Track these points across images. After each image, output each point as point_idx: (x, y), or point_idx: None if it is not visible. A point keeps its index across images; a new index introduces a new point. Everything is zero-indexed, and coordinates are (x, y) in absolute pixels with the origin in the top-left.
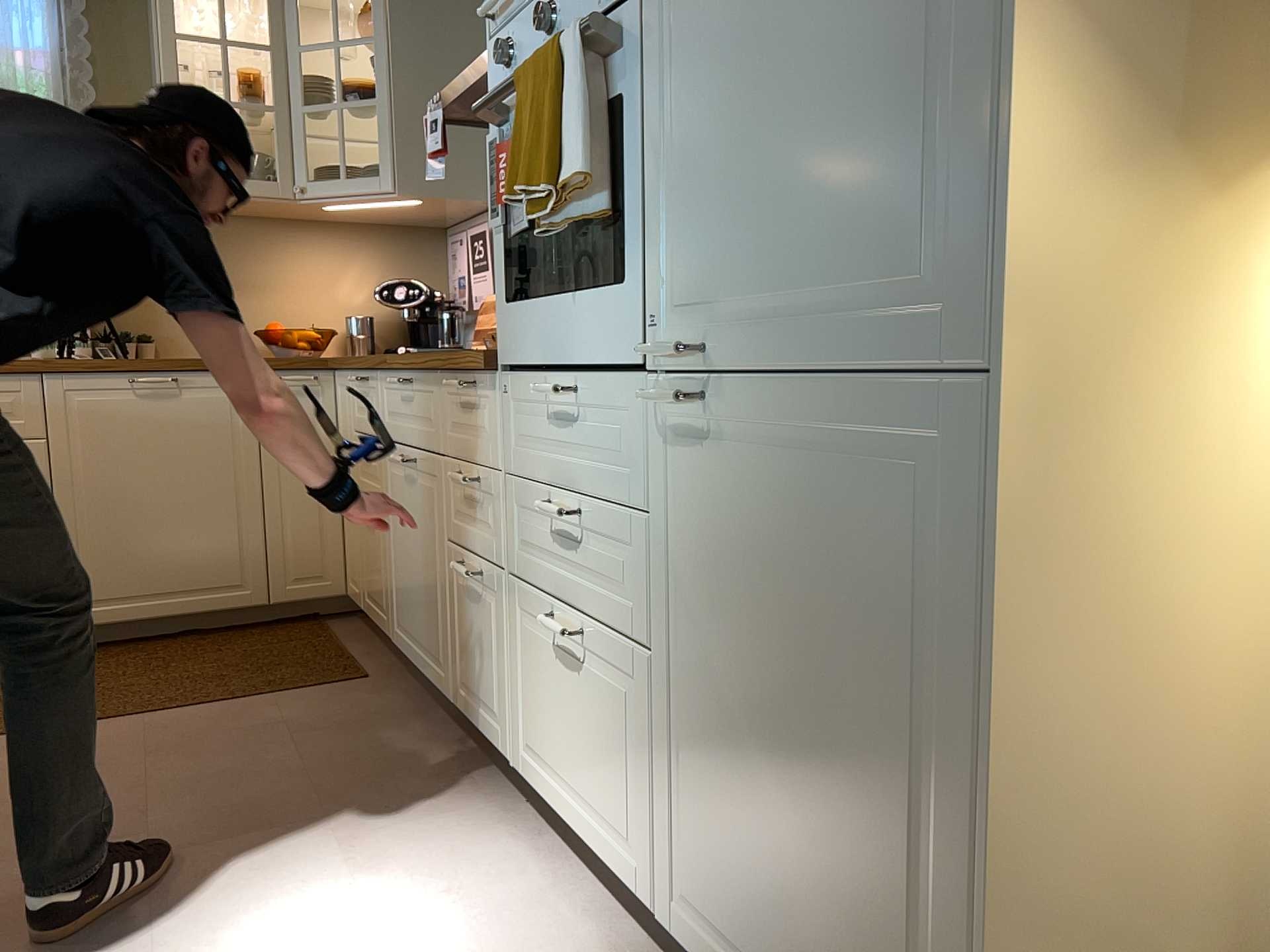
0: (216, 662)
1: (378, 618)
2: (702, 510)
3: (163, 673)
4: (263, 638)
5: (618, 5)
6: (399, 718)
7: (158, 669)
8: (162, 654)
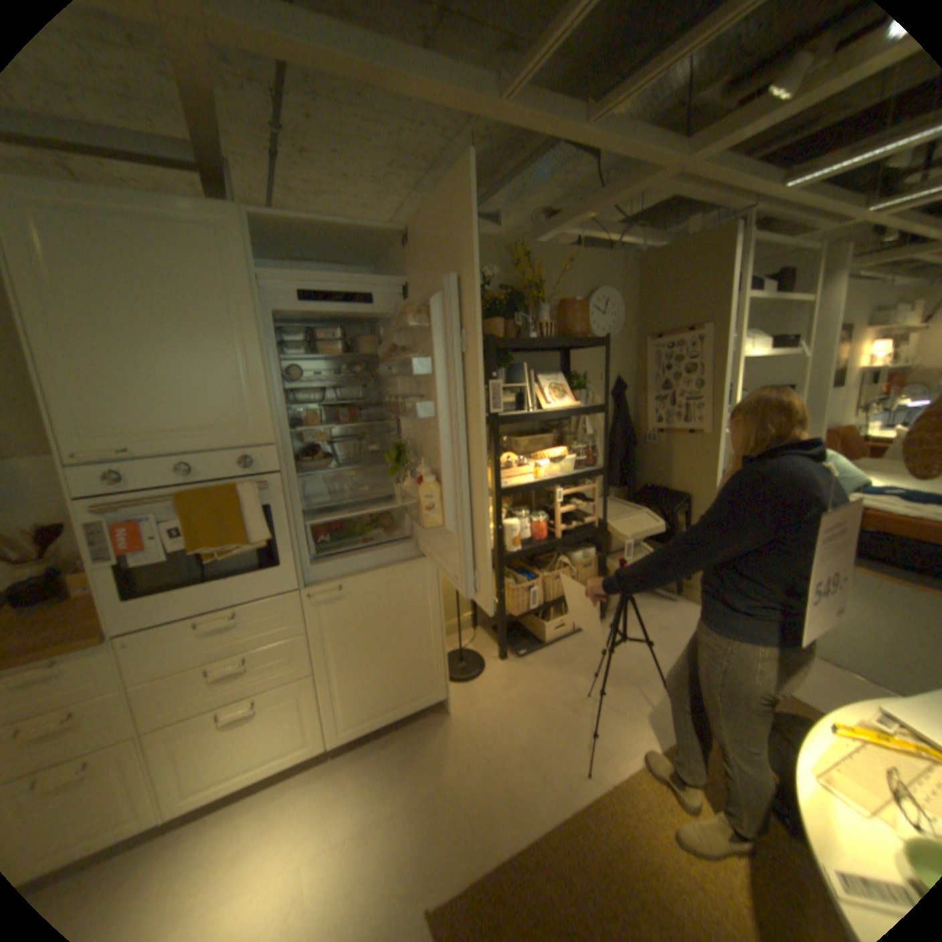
0: None
1: None
2: (335, 619)
3: None
4: None
5: (253, 475)
6: None
7: None
8: None
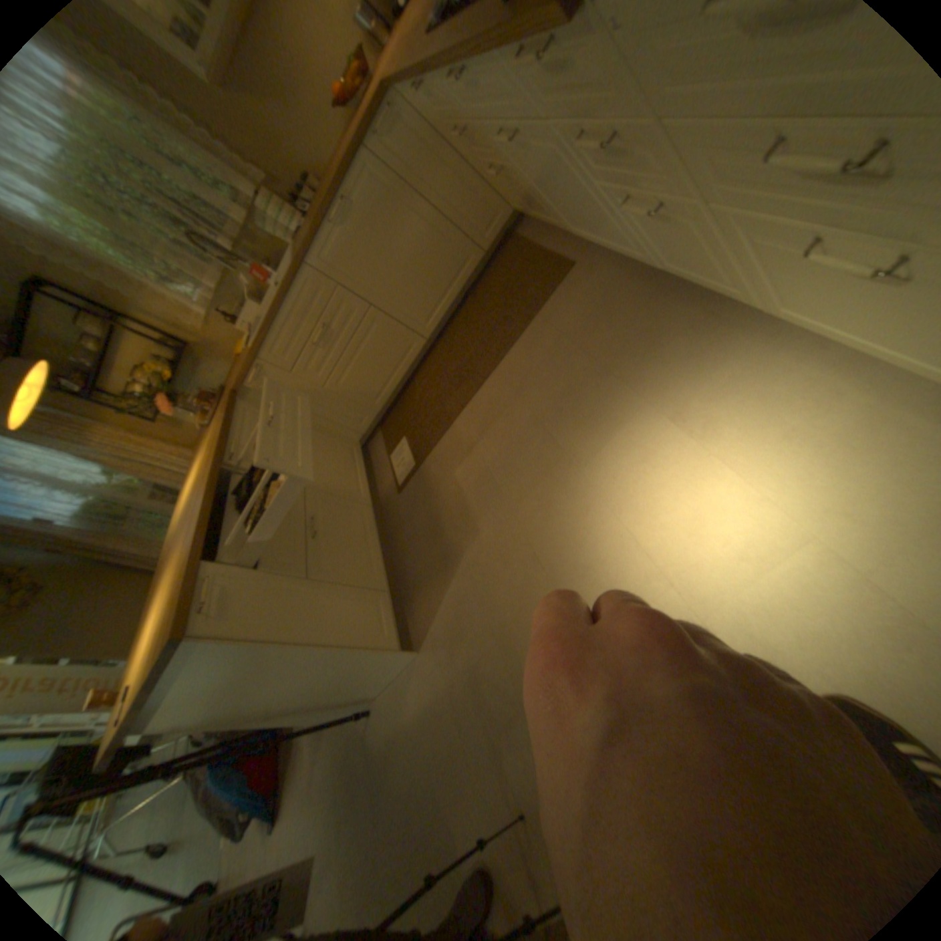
0: (494, 306)
1: (551, 220)
2: None
3: (480, 331)
4: (499, 271)
5: None
6: (620, 284)
7: (476, 329)
8: (469, 318)
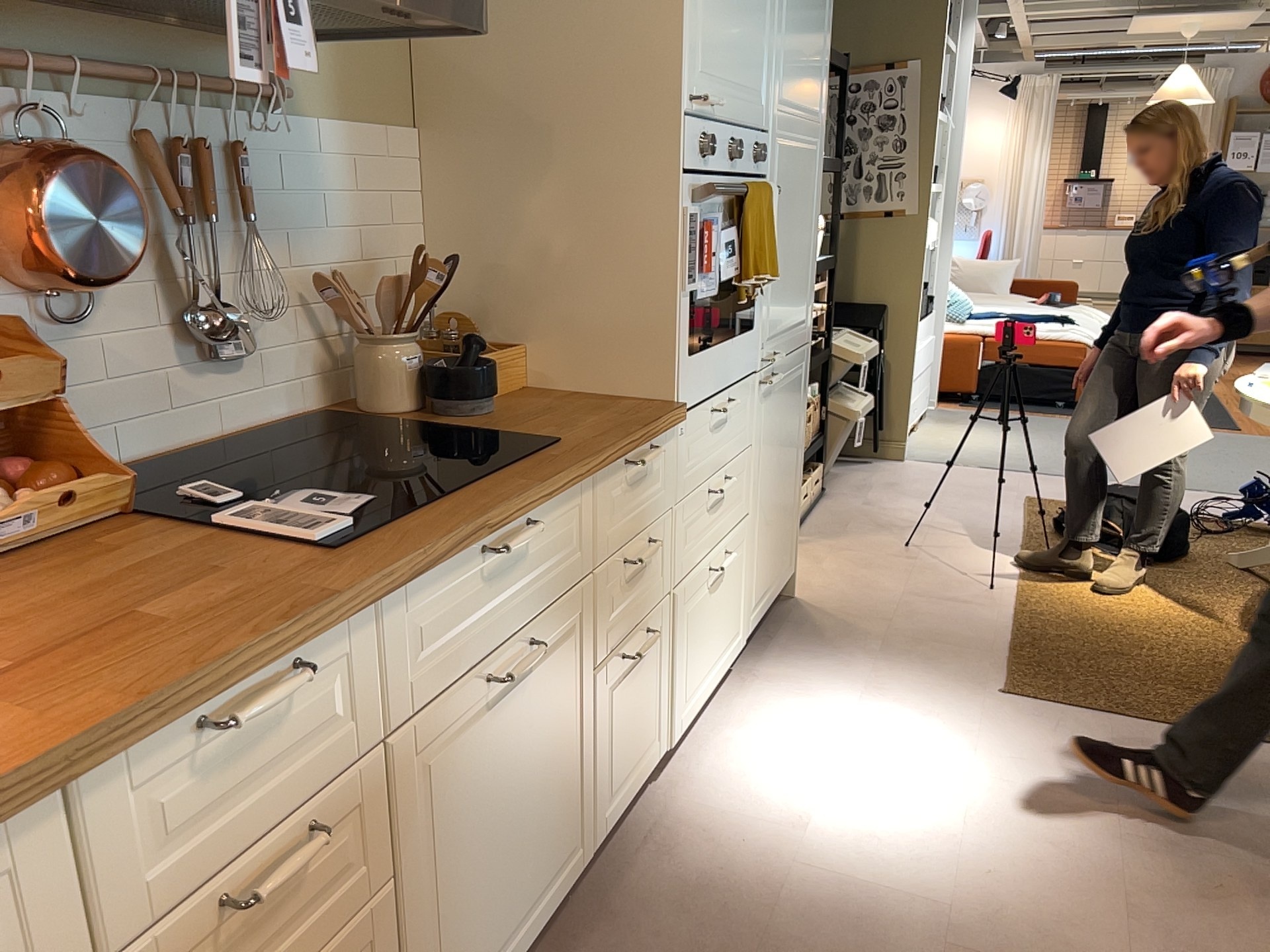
0: None
1: None
2: (767, 424)
3: None
4: None
5: (758, 176)
6: None
7: None
8: None
